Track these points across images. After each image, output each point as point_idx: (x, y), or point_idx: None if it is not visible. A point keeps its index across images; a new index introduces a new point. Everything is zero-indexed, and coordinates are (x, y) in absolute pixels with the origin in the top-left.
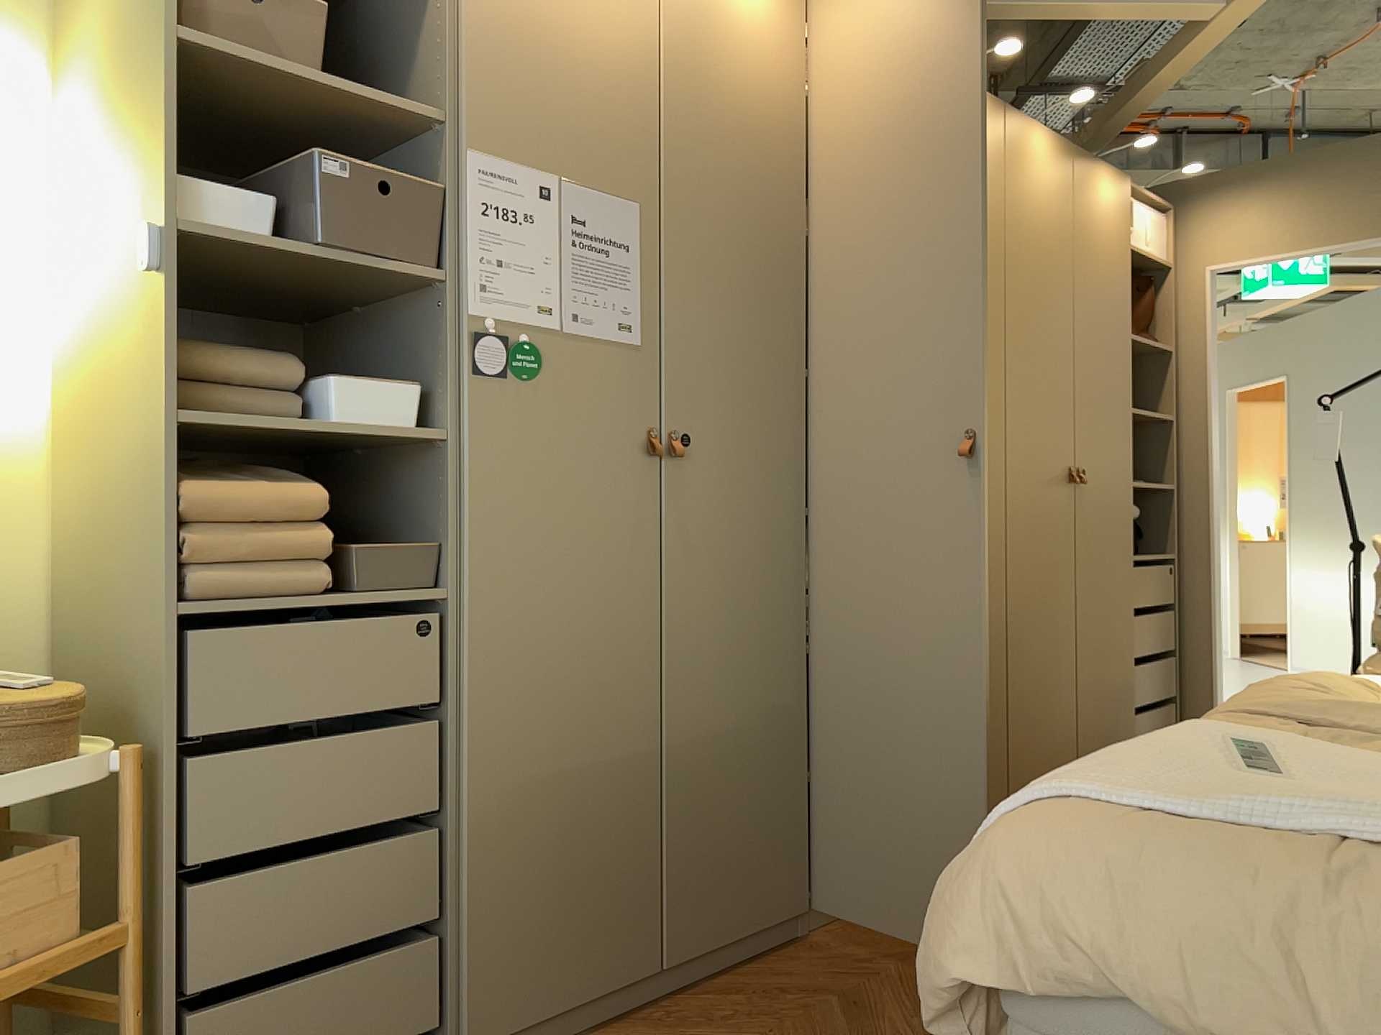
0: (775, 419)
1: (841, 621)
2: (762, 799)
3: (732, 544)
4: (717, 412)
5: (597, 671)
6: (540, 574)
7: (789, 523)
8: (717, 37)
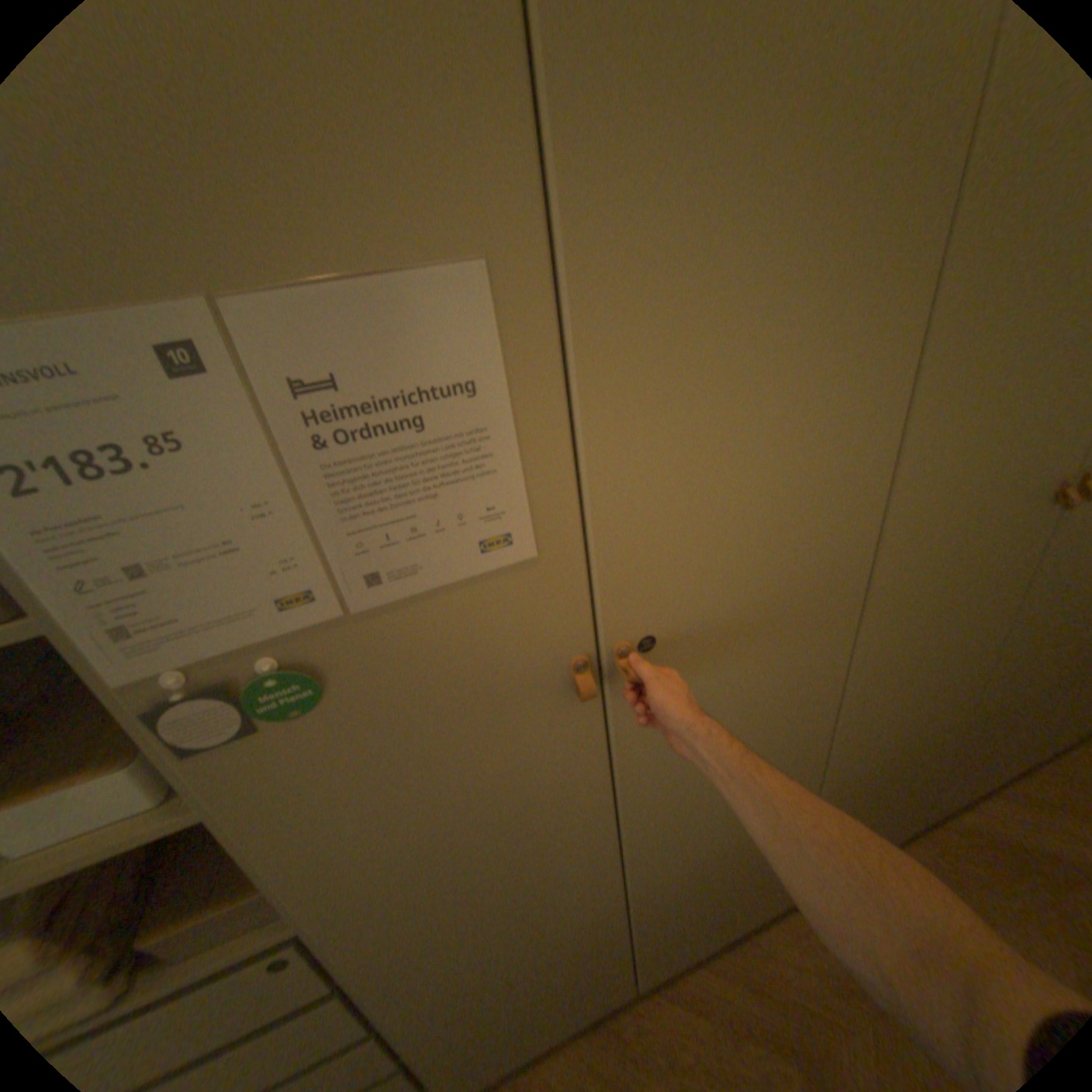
0: (819, 544)
1: (879, 714)
2: (750, 874)
3: (726, 717)
4: (705, 584)
5: (533, 896)
6: (426, 872)
7: (821, 657)
8: None
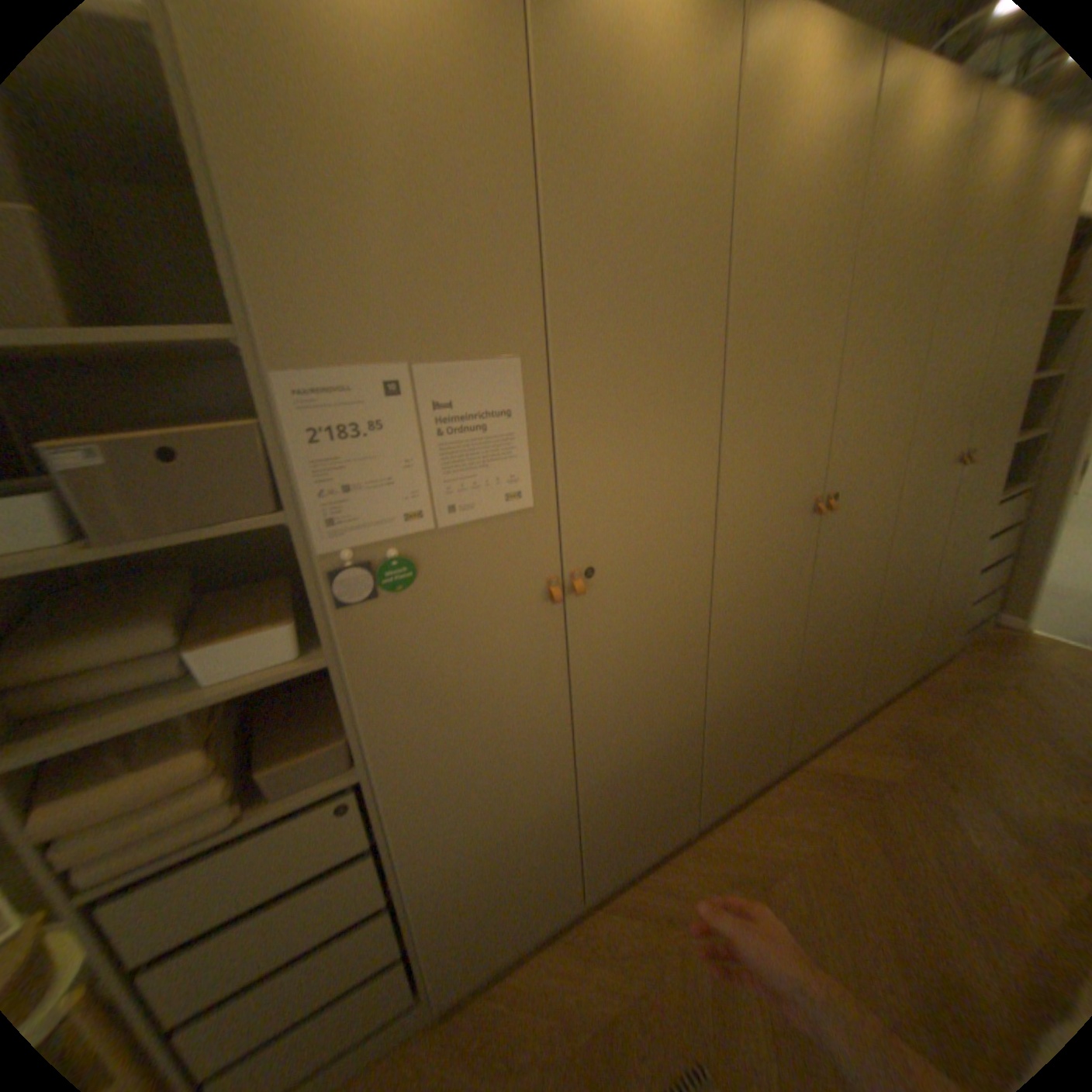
0: (681, 520)
1: (734, 651)
2: (662, 787)
3: (637, 637)
4: (620, 537)
5: (514, 772)
6: (450, 732)
7: (691, 600)
8: (611, 101)
